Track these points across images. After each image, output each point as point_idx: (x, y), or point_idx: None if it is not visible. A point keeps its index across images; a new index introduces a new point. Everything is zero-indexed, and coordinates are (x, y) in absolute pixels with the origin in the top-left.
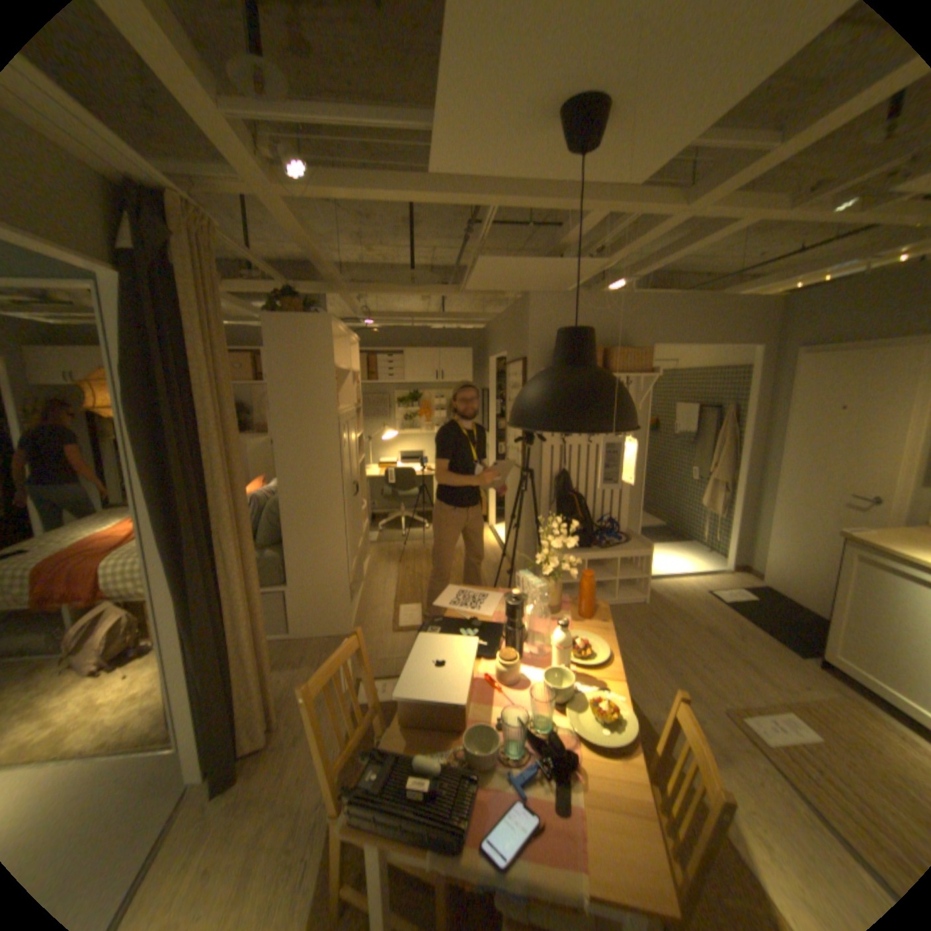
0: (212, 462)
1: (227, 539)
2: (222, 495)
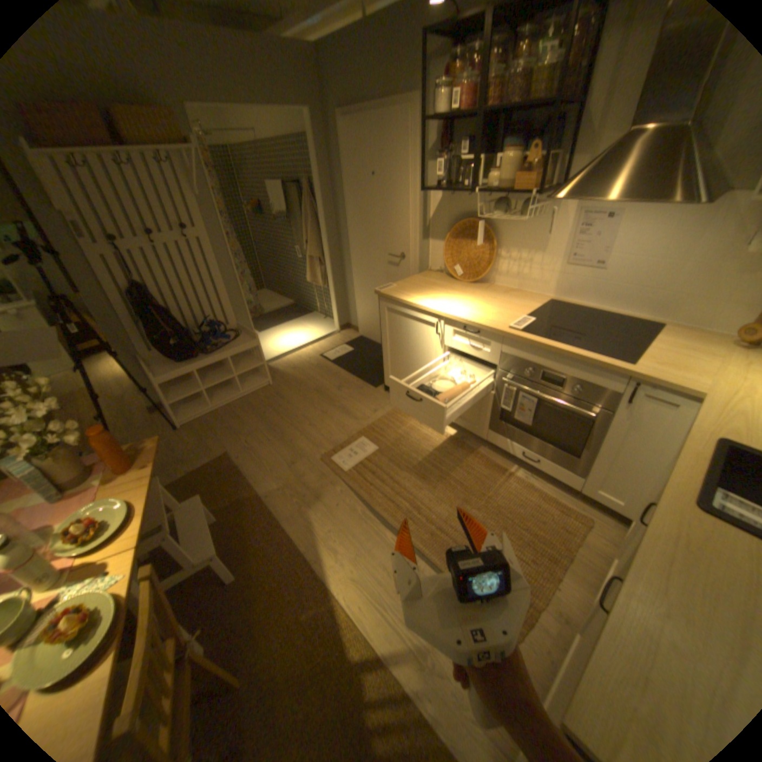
0: None
1: None
2: None
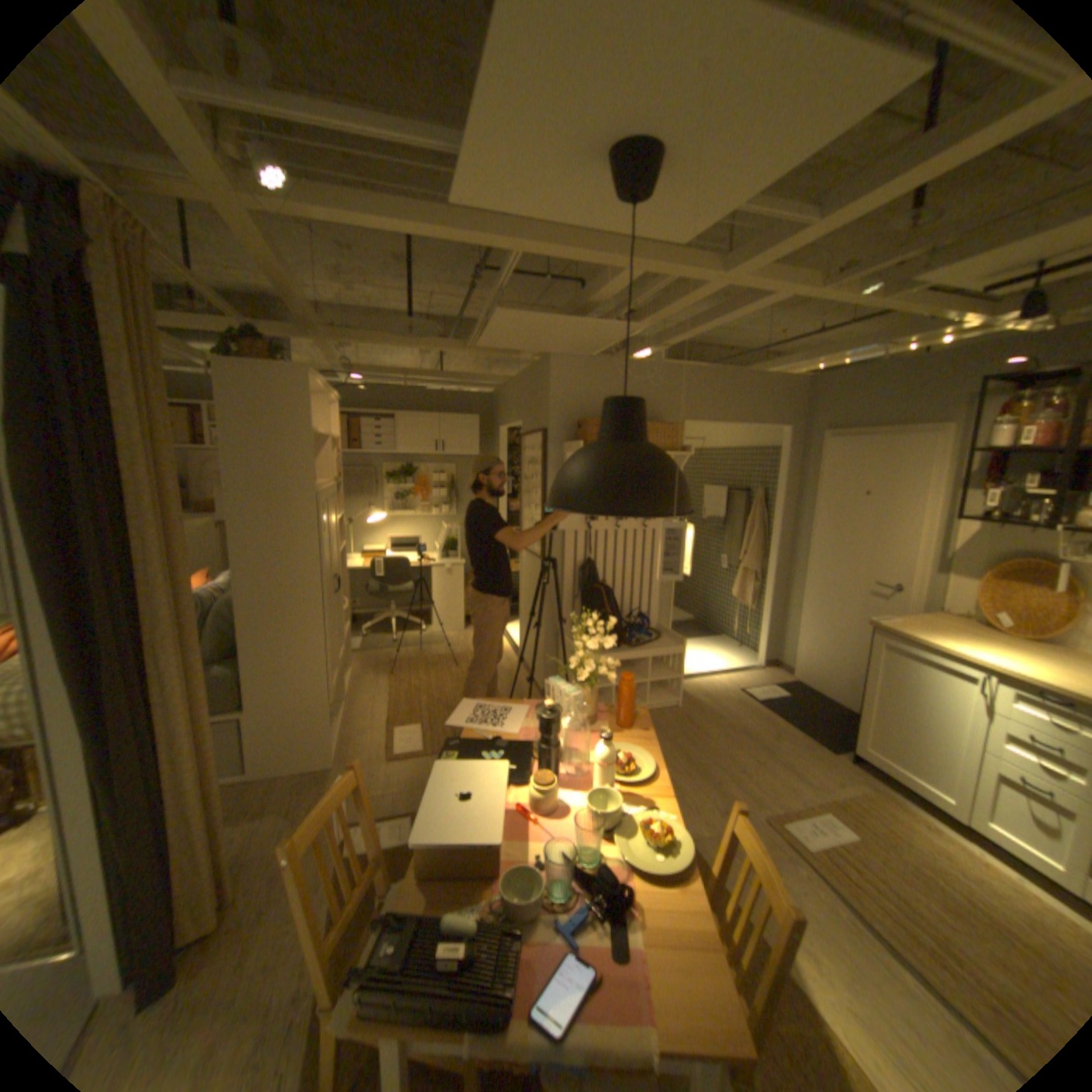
0: (145, 551)
1: (165, 655)
2: (158, 596)
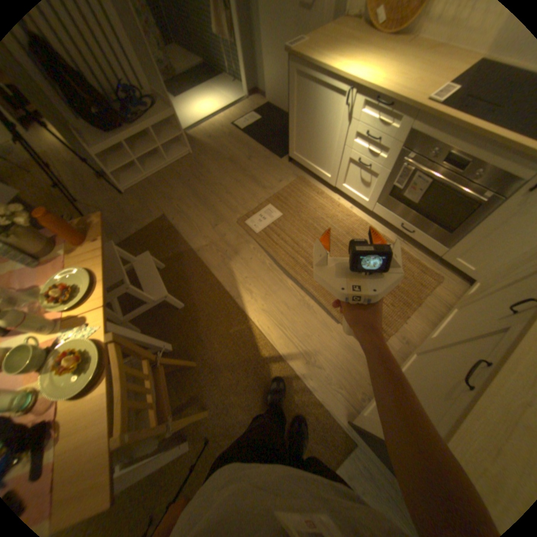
0: None
1: None
2: None
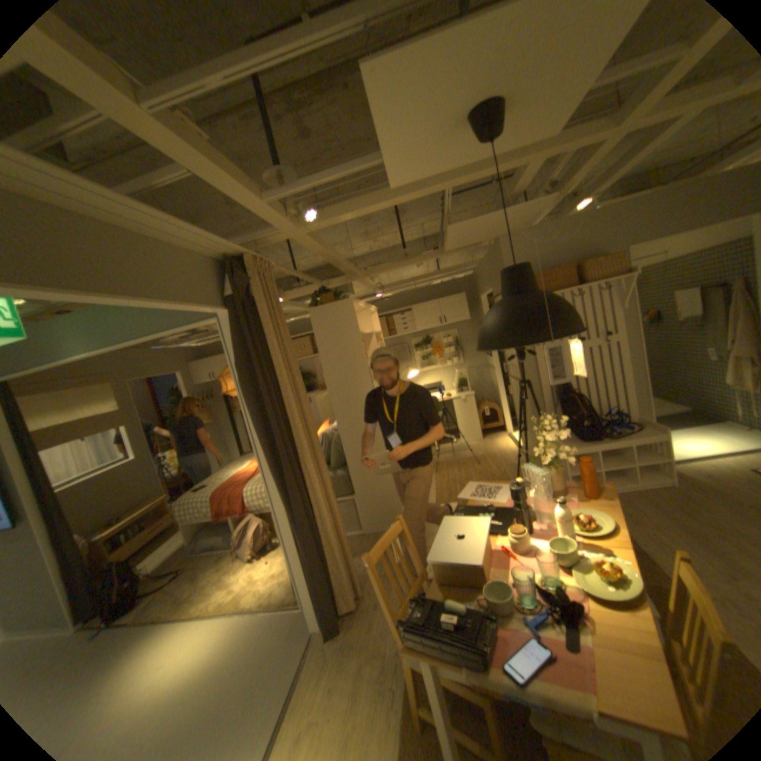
0: (292, 413)
1: (308, 463)
2: (301, 434)
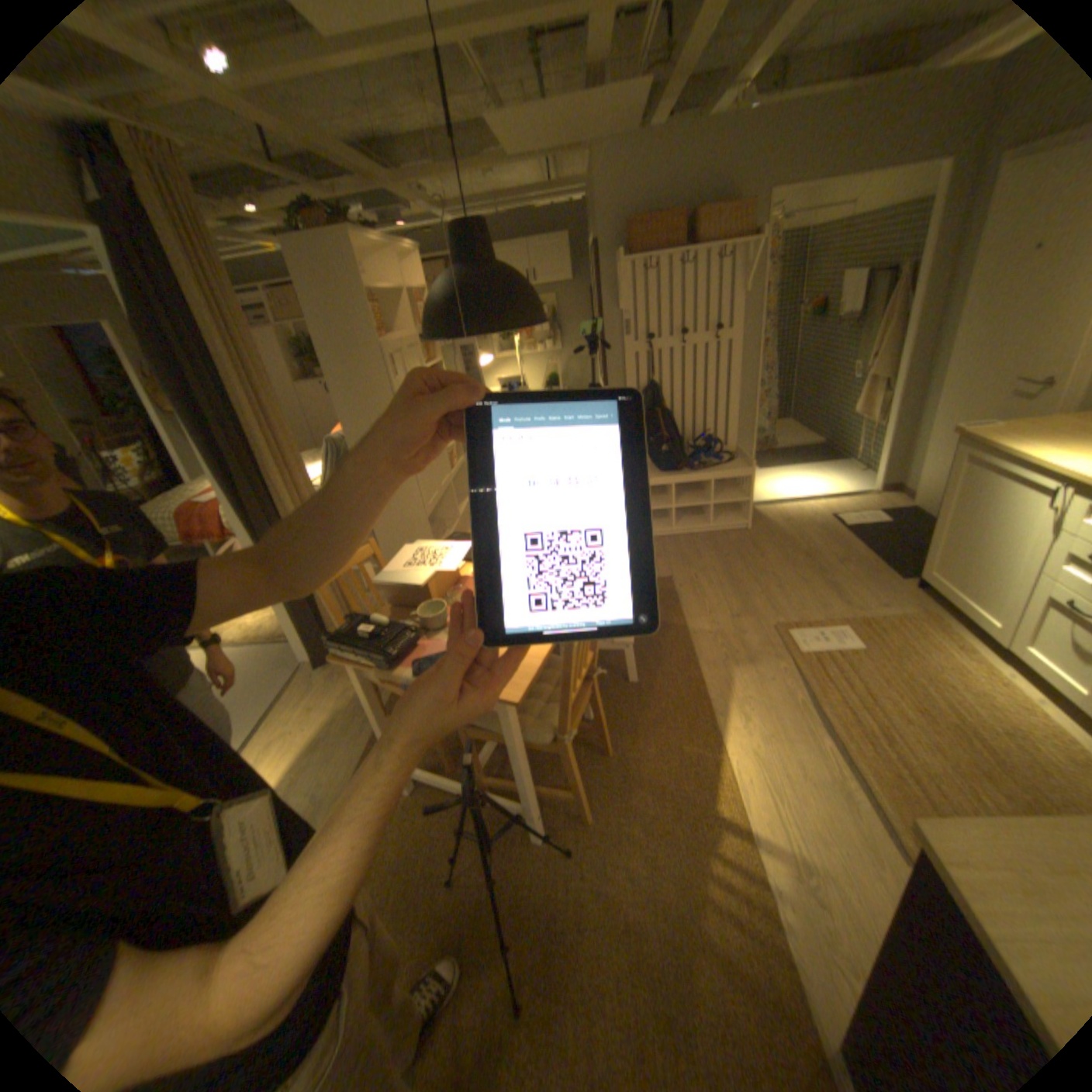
0: (241, 406)
1: (274, 475)
2: (258, 436)
